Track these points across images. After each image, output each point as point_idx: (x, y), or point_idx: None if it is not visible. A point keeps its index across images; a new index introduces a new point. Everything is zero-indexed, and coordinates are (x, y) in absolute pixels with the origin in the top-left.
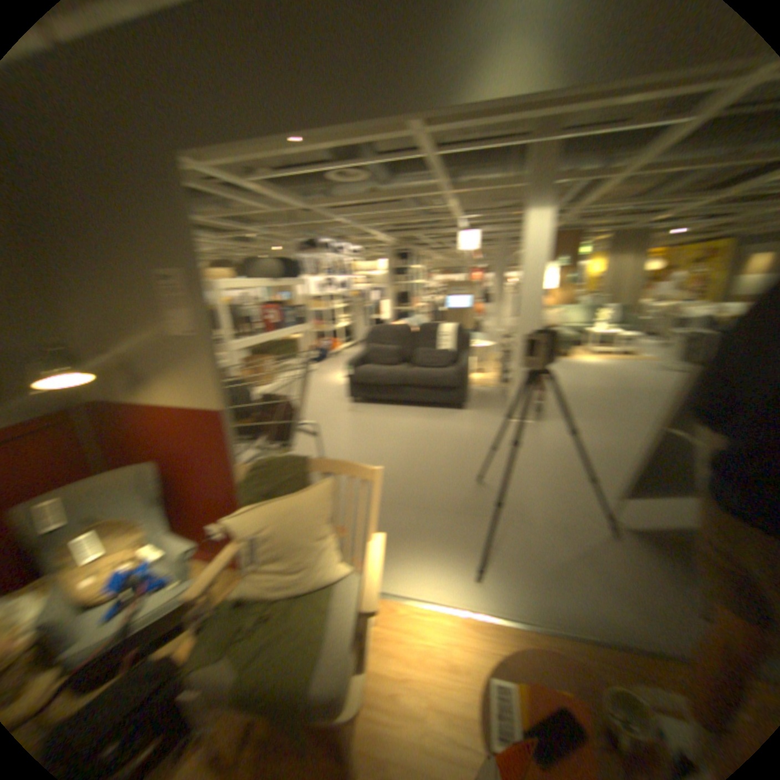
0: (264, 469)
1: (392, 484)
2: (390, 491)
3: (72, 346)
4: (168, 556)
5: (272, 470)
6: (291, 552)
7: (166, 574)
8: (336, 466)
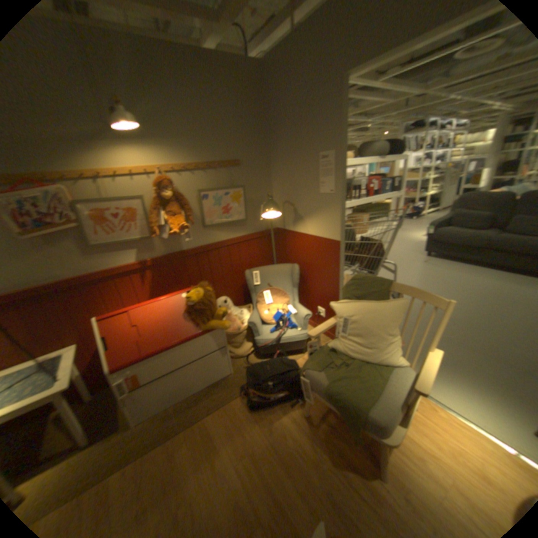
0: (363, 281)
1: (457, 326)
2: (453, 330)
3: (276, 198)
4: (301, 314)
5: (368, 283)
6: (372, 335)
7: (299, 322)
8: (416, 291)
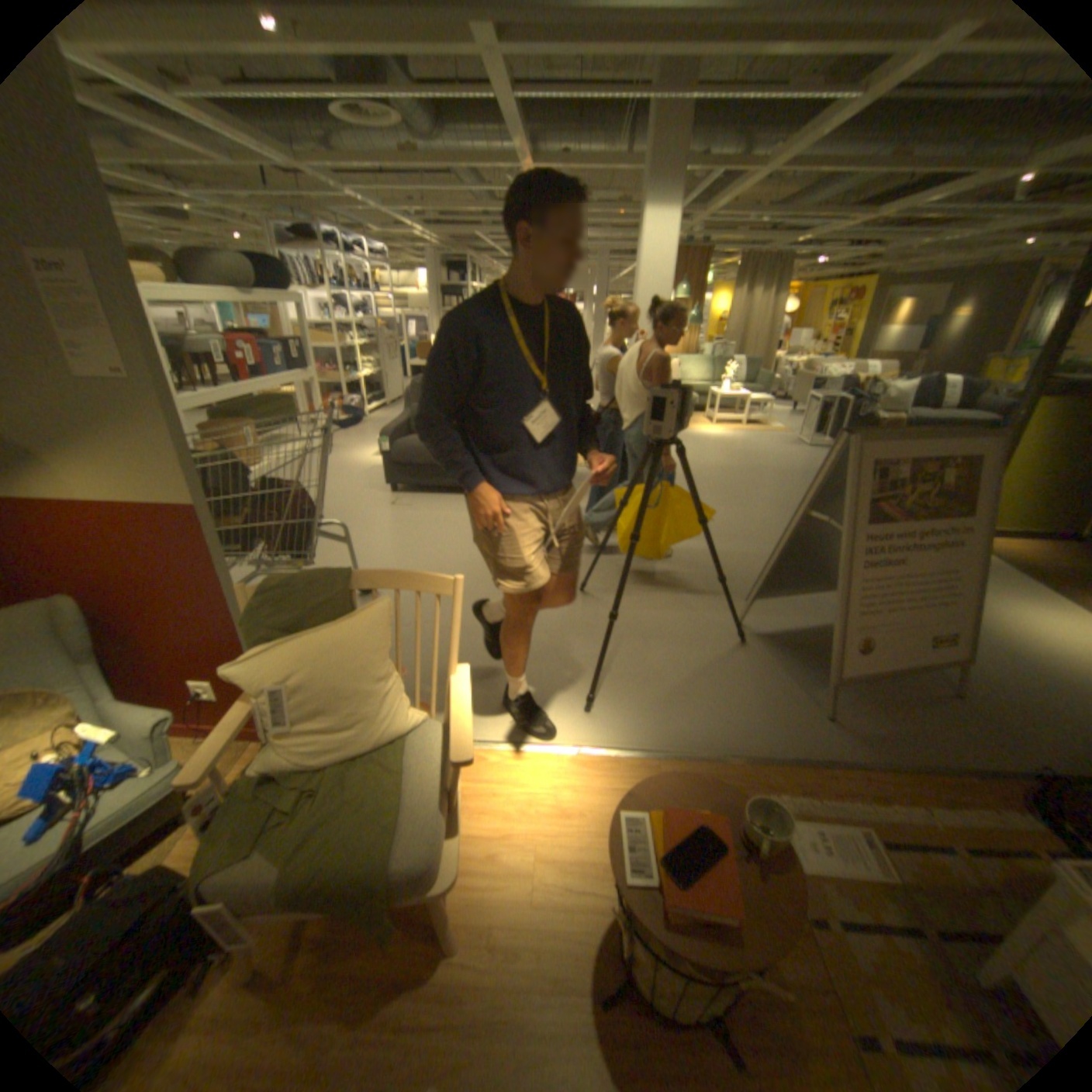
0: (288, 587)
1: (468, 602)
2: (466, 611)
3: None
4: (138, 727)
5: (301, 588)
6: (345, 699)
7: (138, 754)
8: (399, 577)
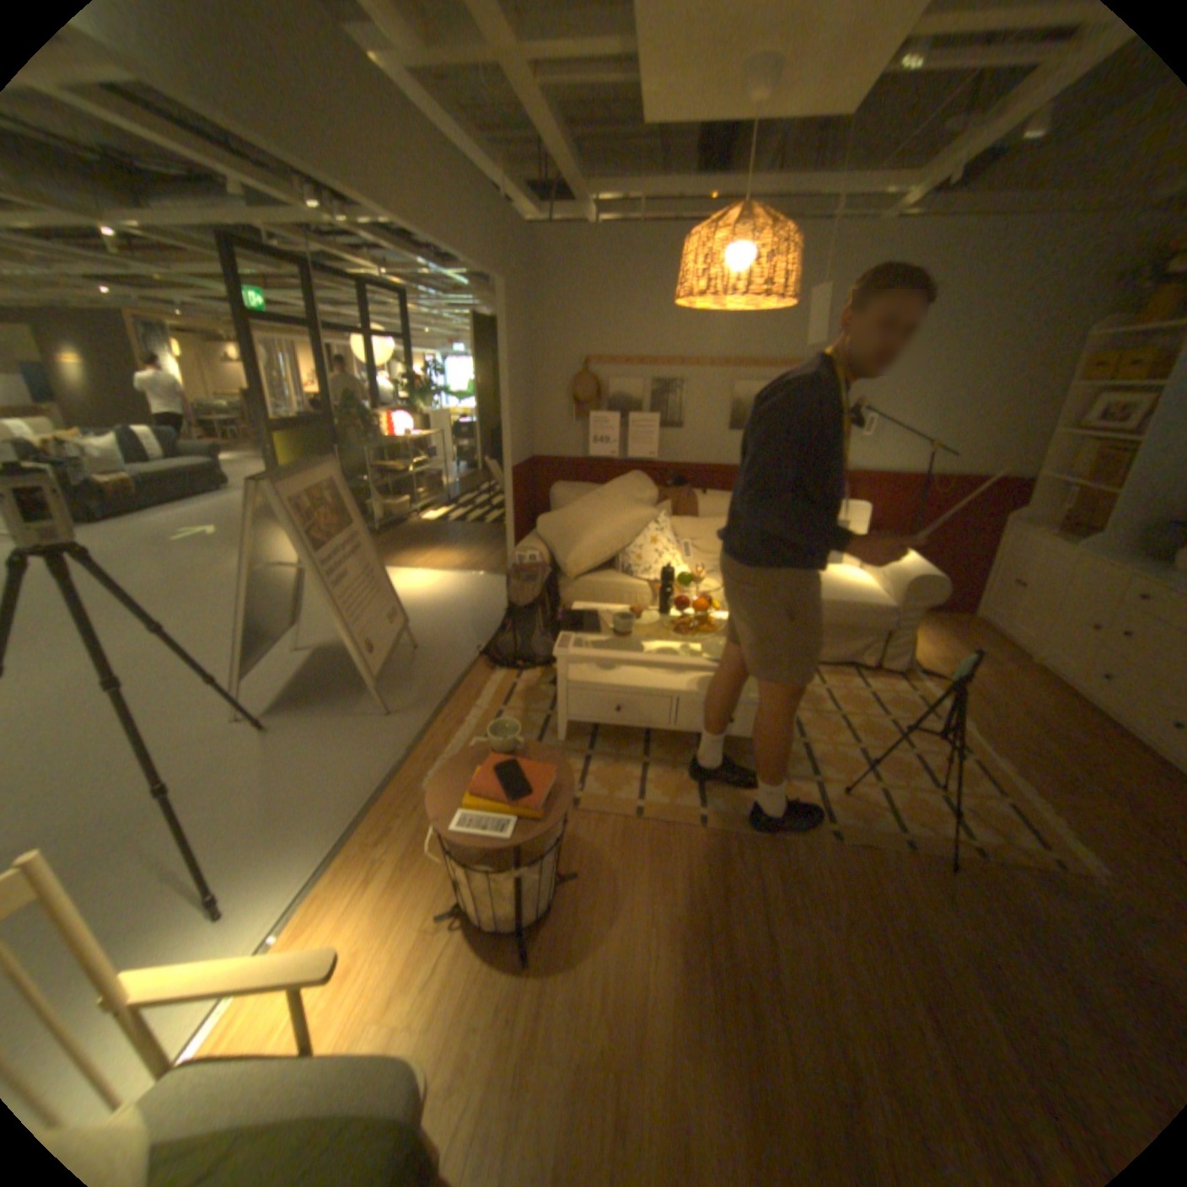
0: None
1: None
2: None
3: None
4: None
5: None
6: None
7: None
8: None
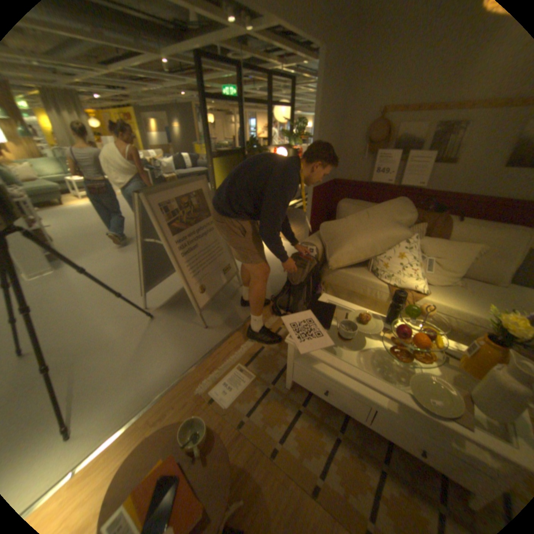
0: None
1: None
2: None
3: None
4: None
5: None
6: None
7: None
8: None
